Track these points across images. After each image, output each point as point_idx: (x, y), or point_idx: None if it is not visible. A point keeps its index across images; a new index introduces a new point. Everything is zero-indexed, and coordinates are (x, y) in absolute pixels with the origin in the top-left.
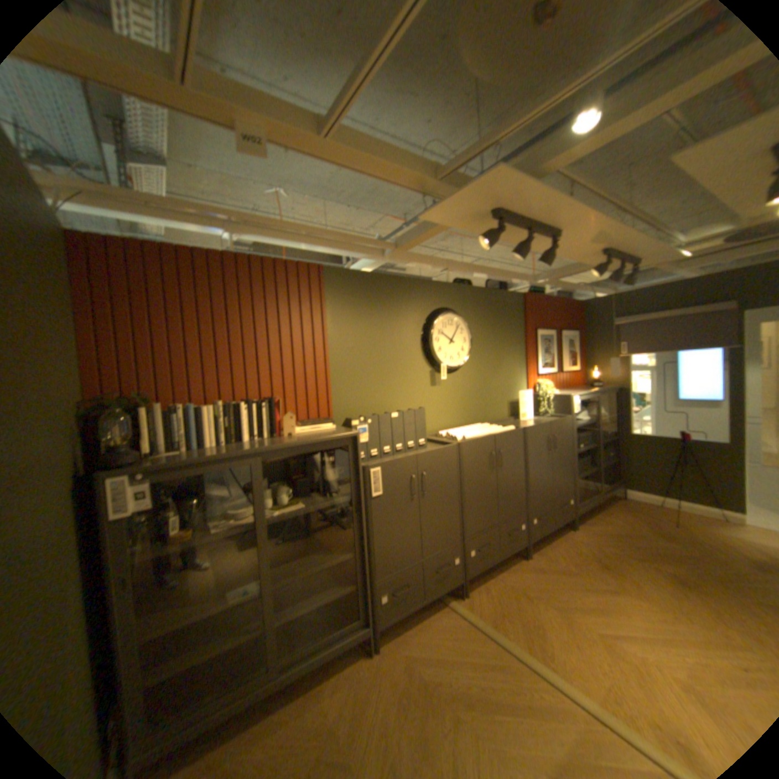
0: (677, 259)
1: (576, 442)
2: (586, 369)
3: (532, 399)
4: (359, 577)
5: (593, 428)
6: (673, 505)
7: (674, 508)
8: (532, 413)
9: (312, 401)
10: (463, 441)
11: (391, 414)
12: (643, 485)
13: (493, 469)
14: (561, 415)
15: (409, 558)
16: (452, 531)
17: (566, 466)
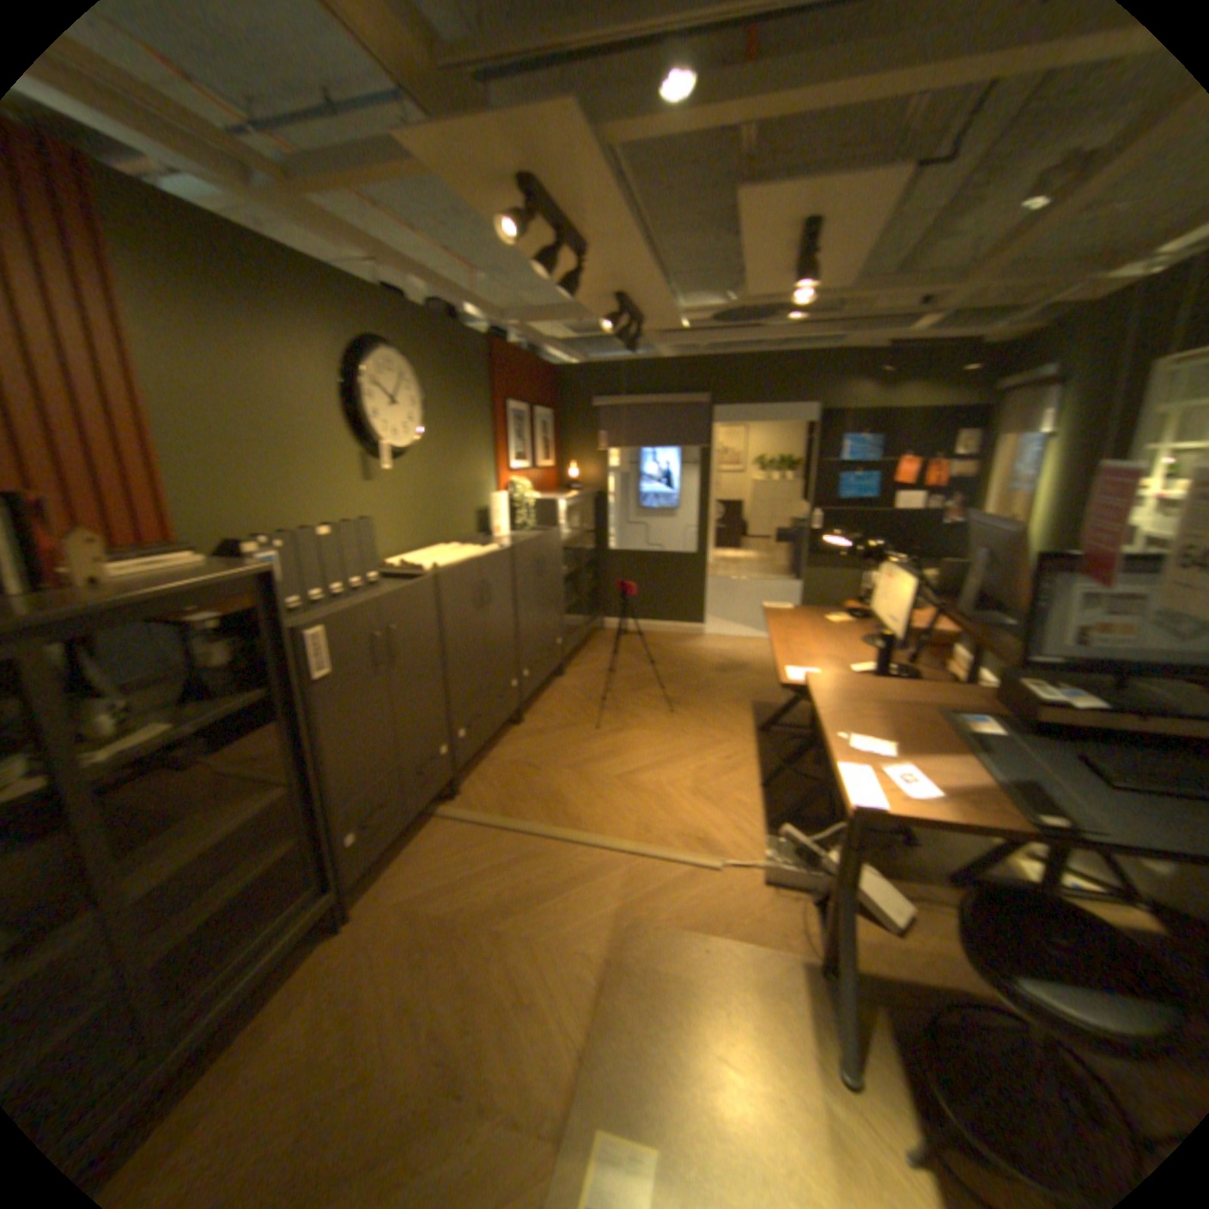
0: (664, 328)
1: (560, 562)
2: (557, 465)
3: (505, 505)
4: (299, 820)
5: (570, 545)
6: (645, 625)
7: (645, 629)
8: (505, 525)
9: (109, 504)
10: (438, 571)
11: (313, 528)
12: (617, 609)
13: (477, 609)
14: (541, 527)
15: (377, 764)
16: (432, 709)
17: (551, 595)
